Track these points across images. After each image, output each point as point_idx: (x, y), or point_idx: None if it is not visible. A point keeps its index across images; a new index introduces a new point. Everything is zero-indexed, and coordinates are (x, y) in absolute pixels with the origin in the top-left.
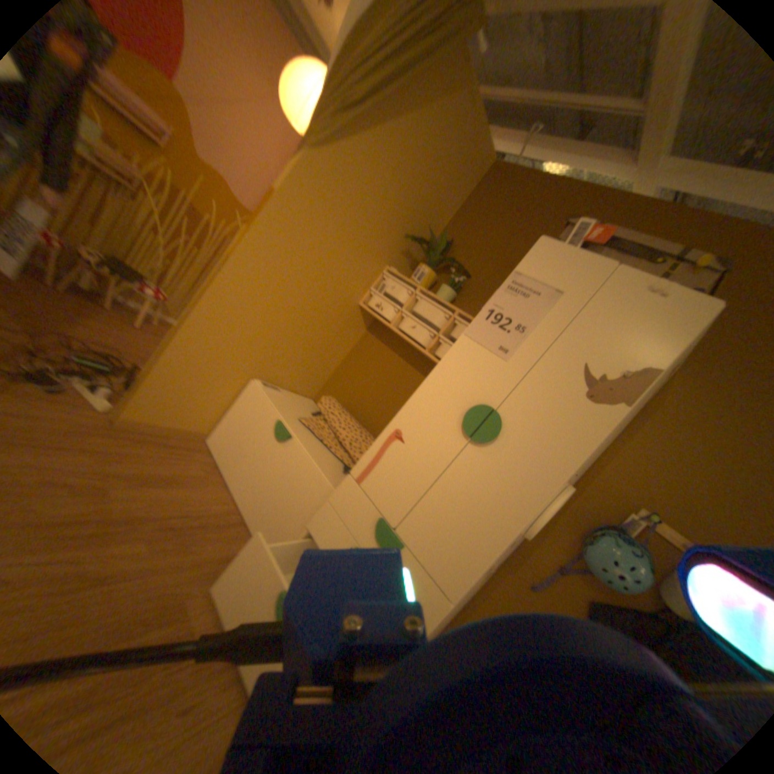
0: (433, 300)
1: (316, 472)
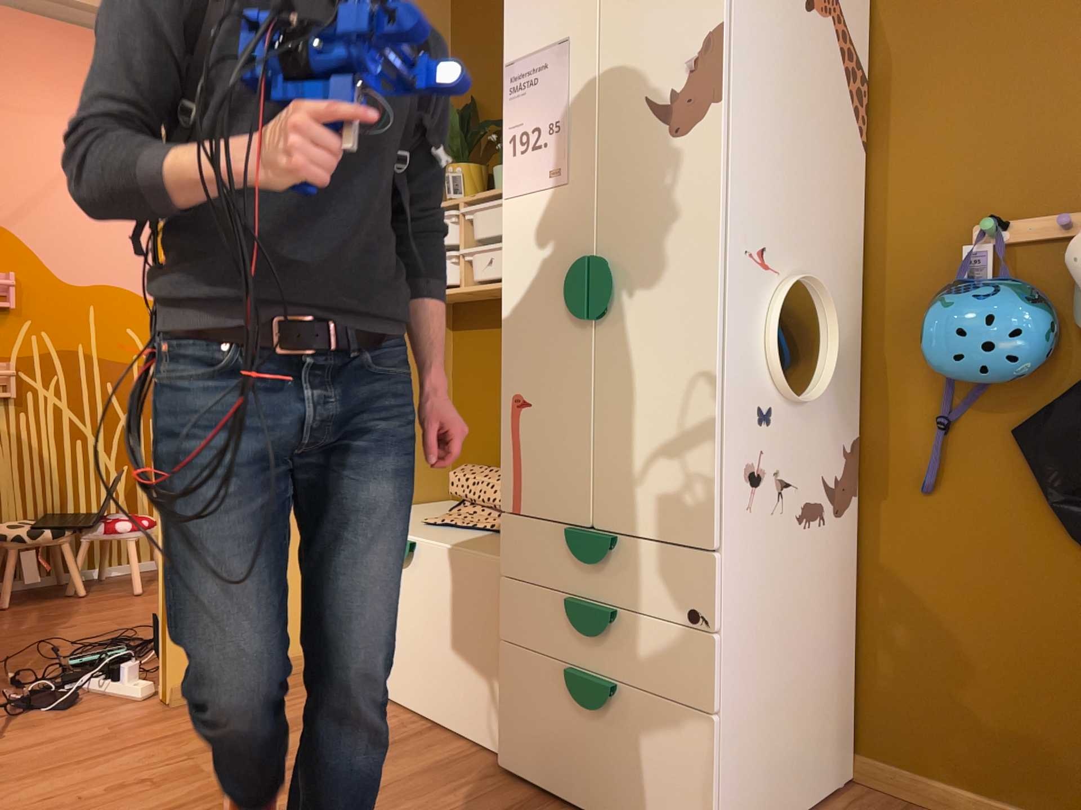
0: (486, 197)
1: (469, 557)
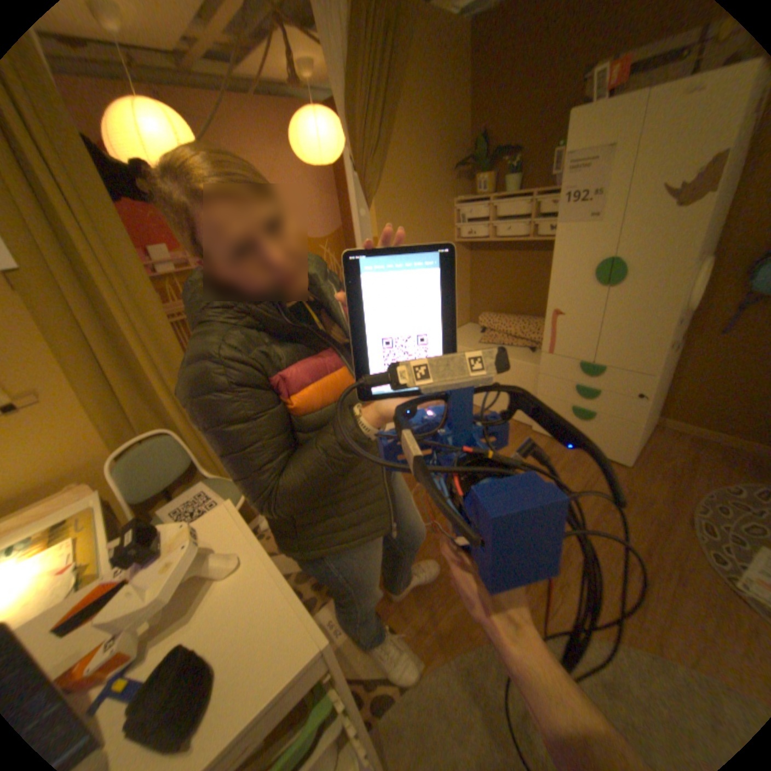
0: (508, 196)
1: (518, 362)
